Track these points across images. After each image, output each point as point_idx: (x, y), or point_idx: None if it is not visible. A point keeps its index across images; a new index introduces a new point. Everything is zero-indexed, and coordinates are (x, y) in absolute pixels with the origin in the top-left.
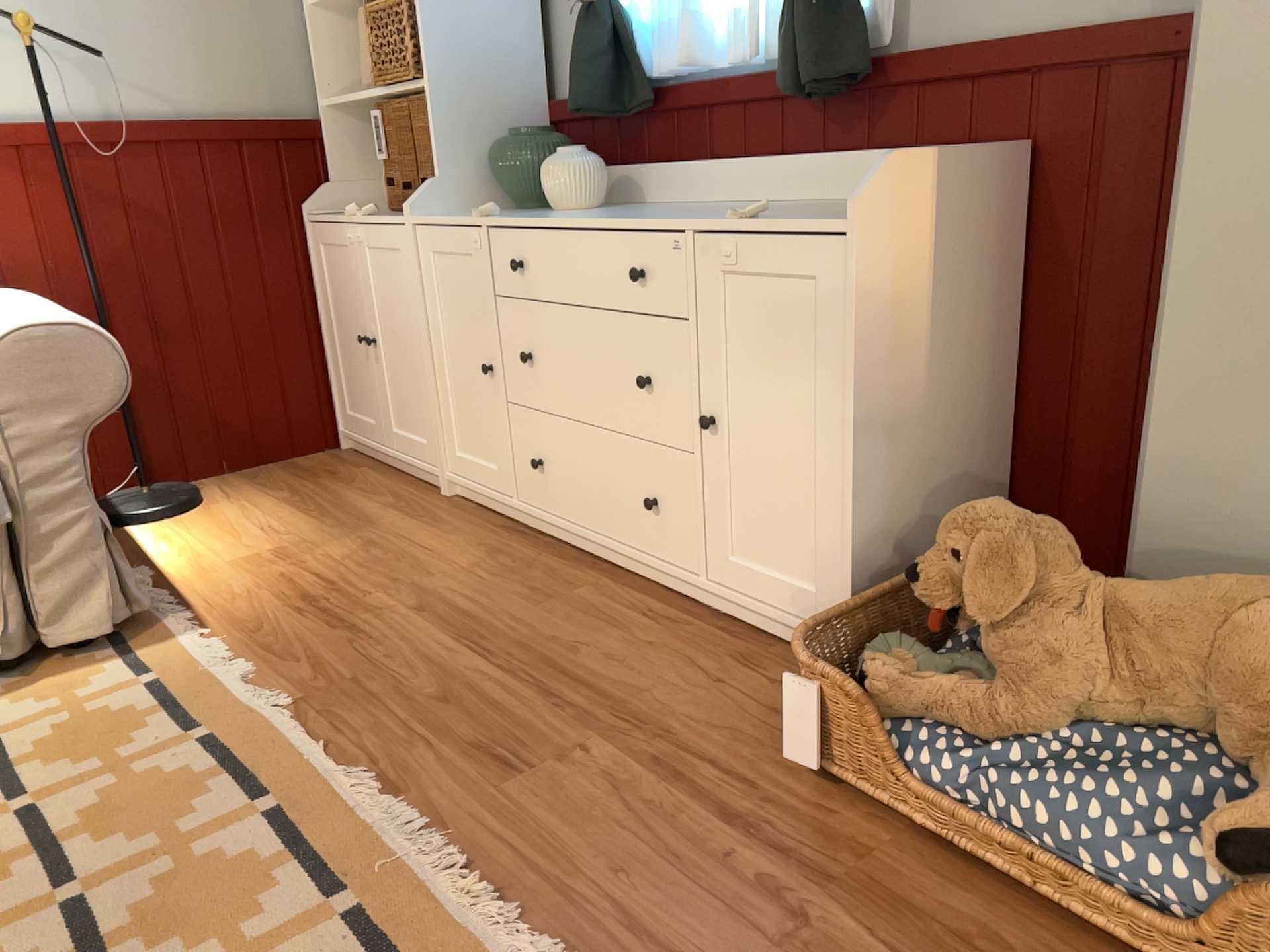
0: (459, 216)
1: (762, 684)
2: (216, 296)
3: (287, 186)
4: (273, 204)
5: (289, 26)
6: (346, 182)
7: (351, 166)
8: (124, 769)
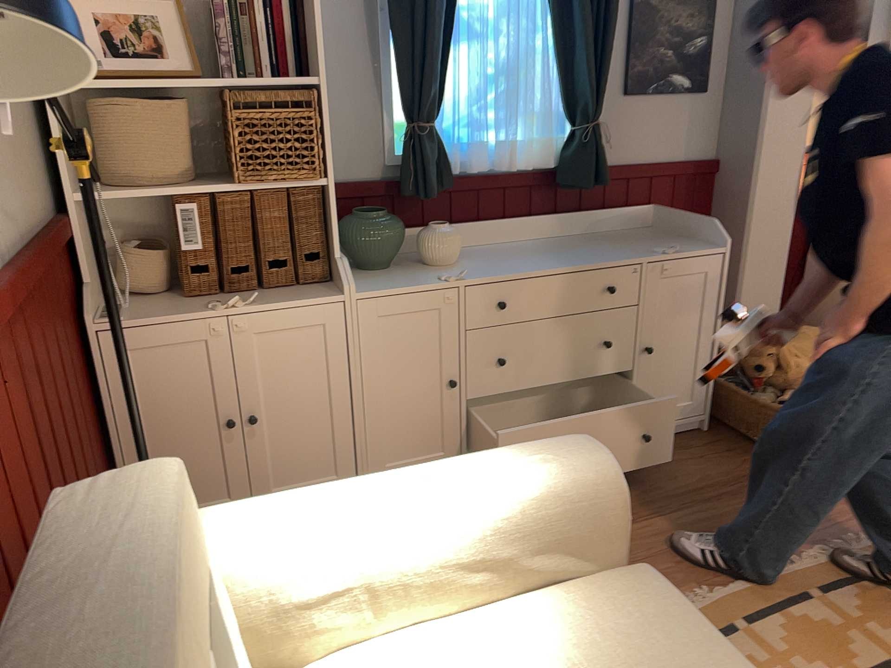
0: (372, 283)
1: (705, 450)
2: (75, 449)
3: (64, 295)
4: (67, 320)
5: (26, 106)
6: (92, 277)
7: (90, 258)
8: (784, 658)
